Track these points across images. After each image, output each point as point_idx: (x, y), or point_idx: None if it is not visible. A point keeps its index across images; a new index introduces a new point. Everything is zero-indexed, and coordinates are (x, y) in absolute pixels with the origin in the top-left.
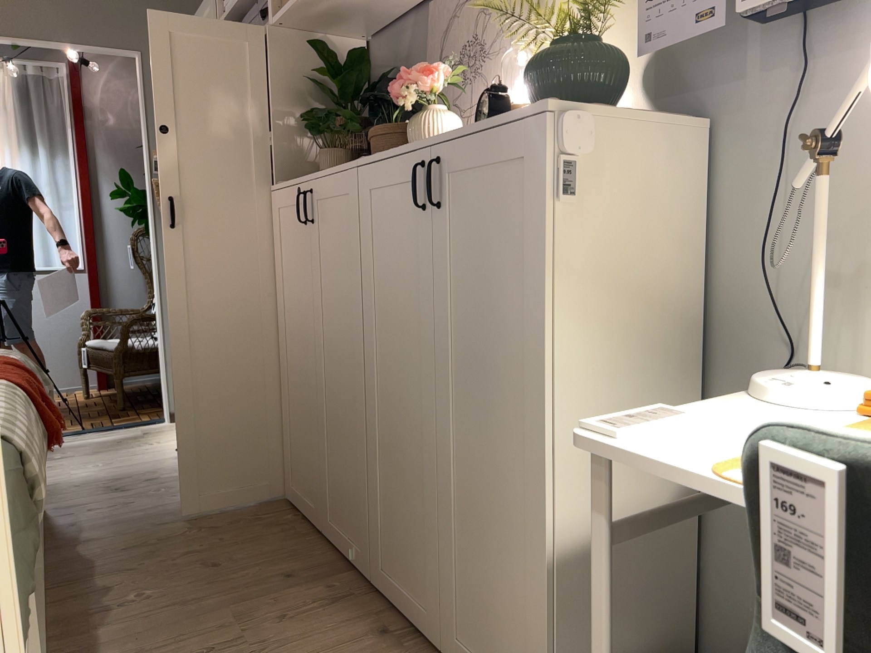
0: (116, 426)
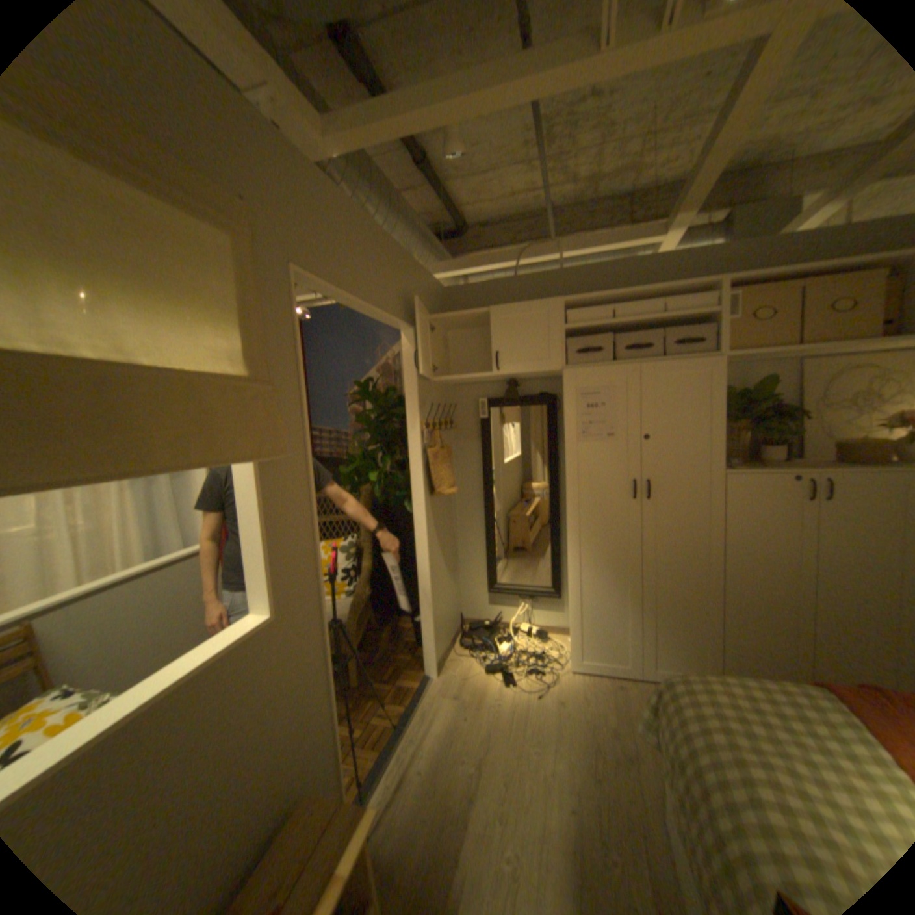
0: (411, 709)
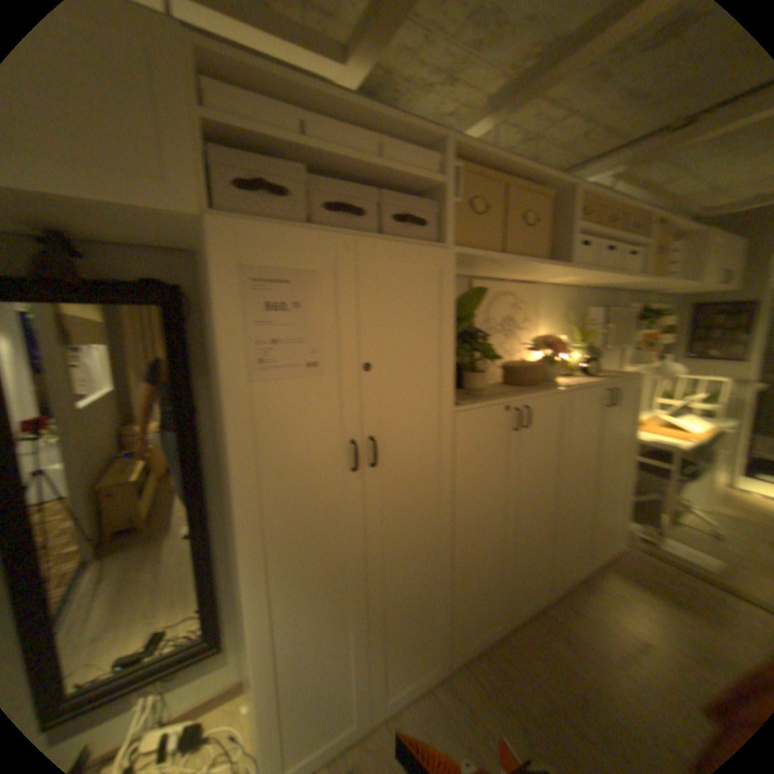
0: None
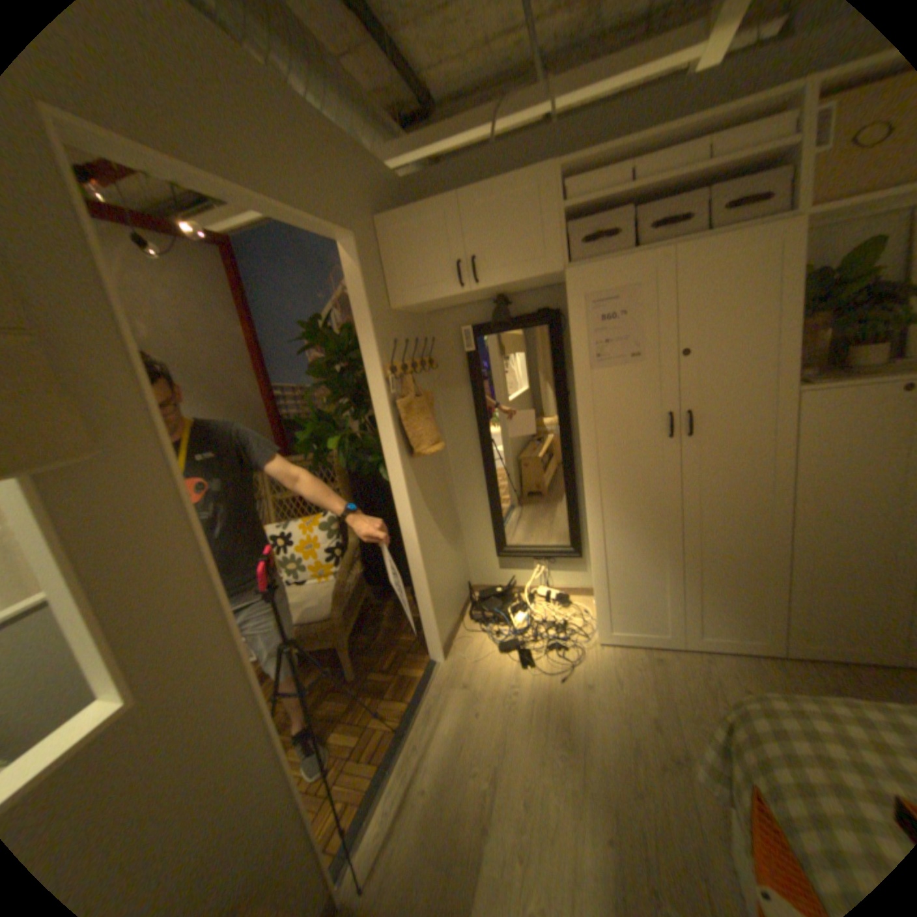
0: (414, 704)
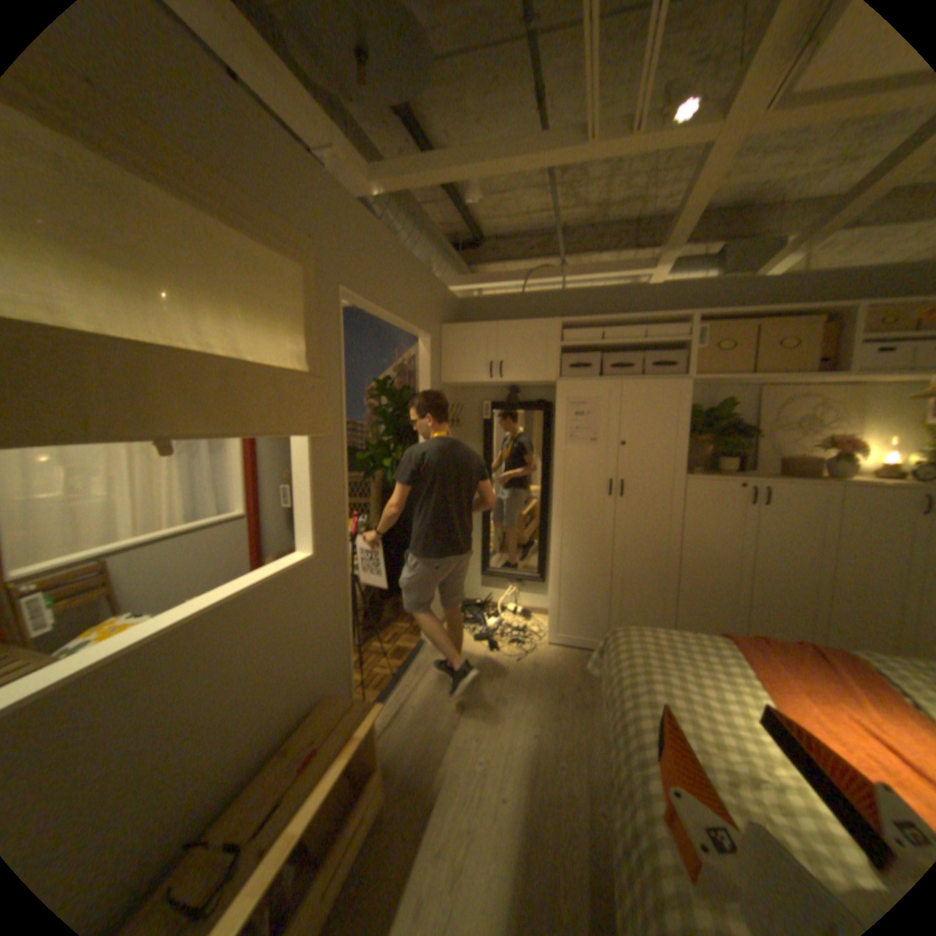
0: (407, 664)
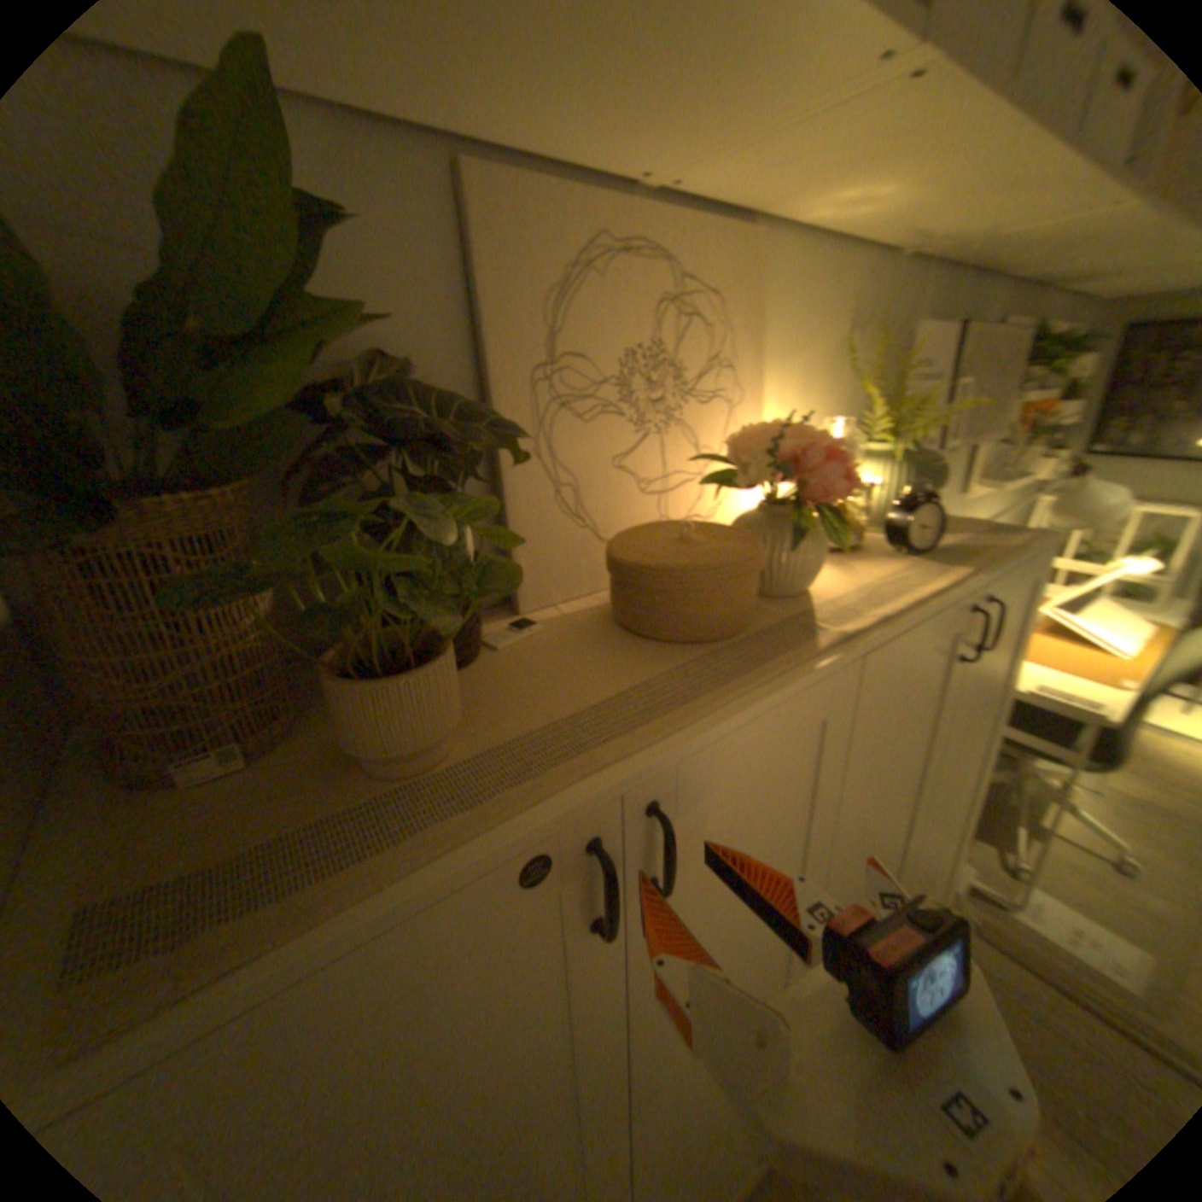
0: None
